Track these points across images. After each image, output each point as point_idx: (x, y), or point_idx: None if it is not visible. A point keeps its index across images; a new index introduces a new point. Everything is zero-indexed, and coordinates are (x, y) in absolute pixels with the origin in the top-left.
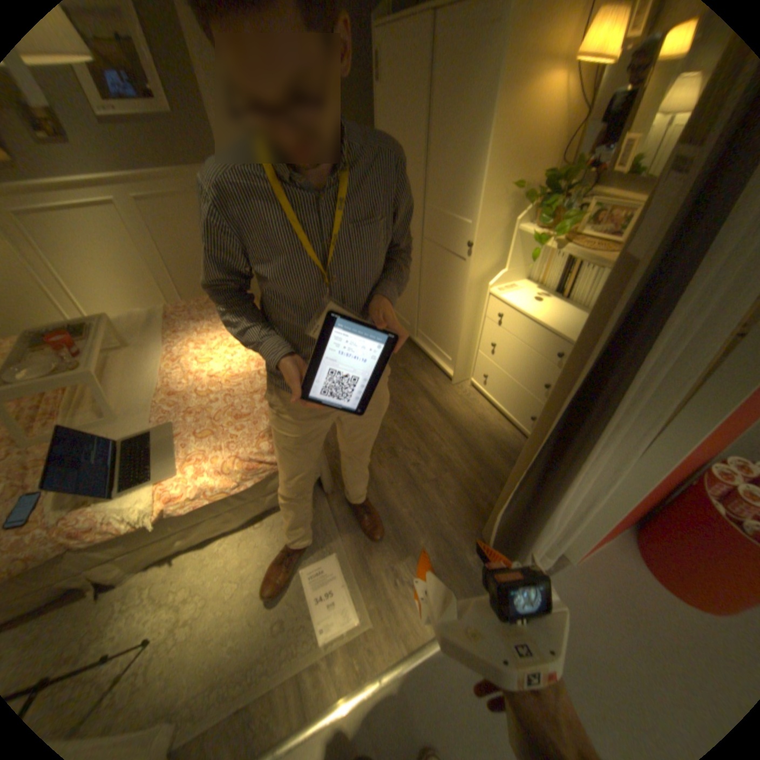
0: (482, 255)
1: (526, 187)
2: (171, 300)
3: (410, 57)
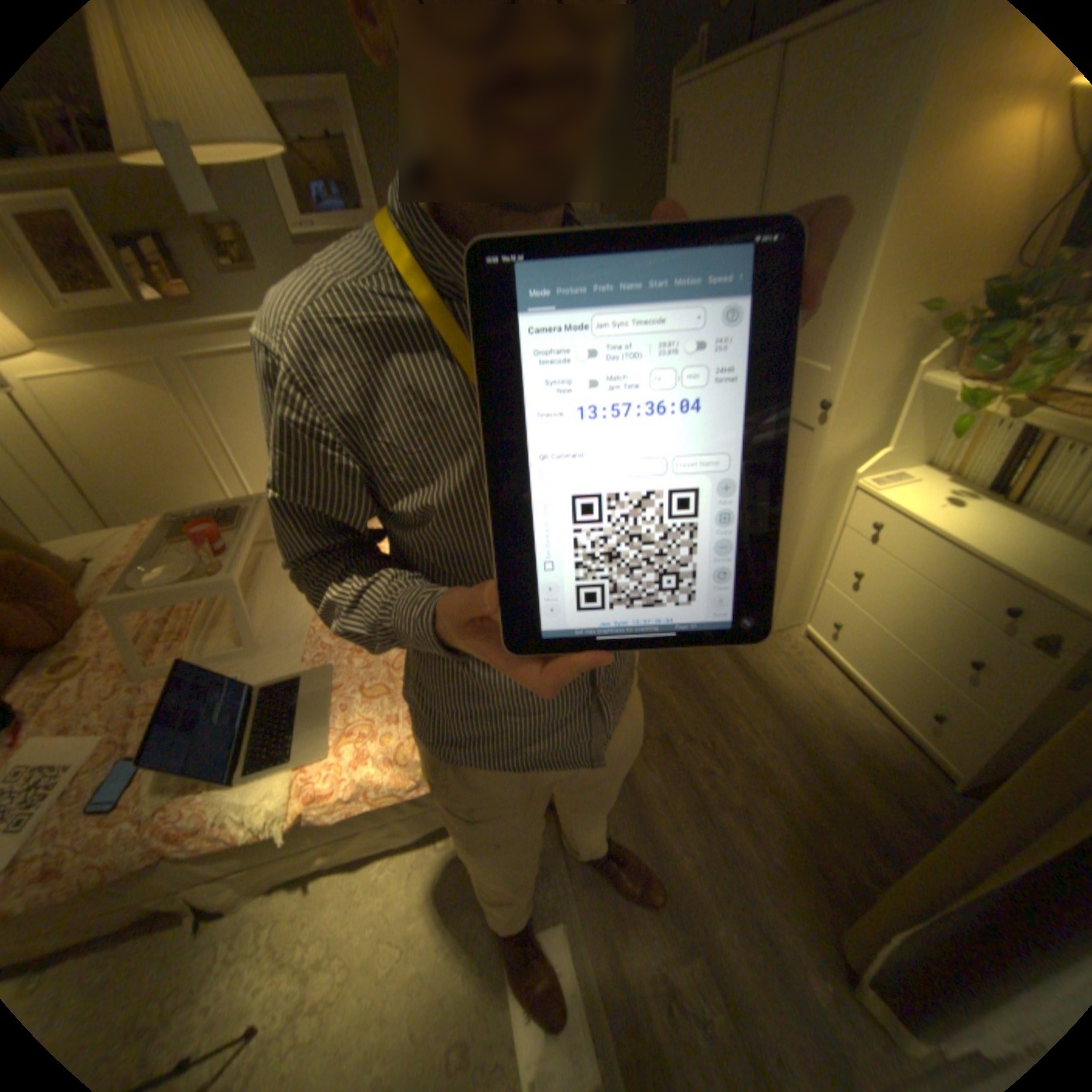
0: (847, 424)
1: (940, 310)
2: None
3: (735, 121)
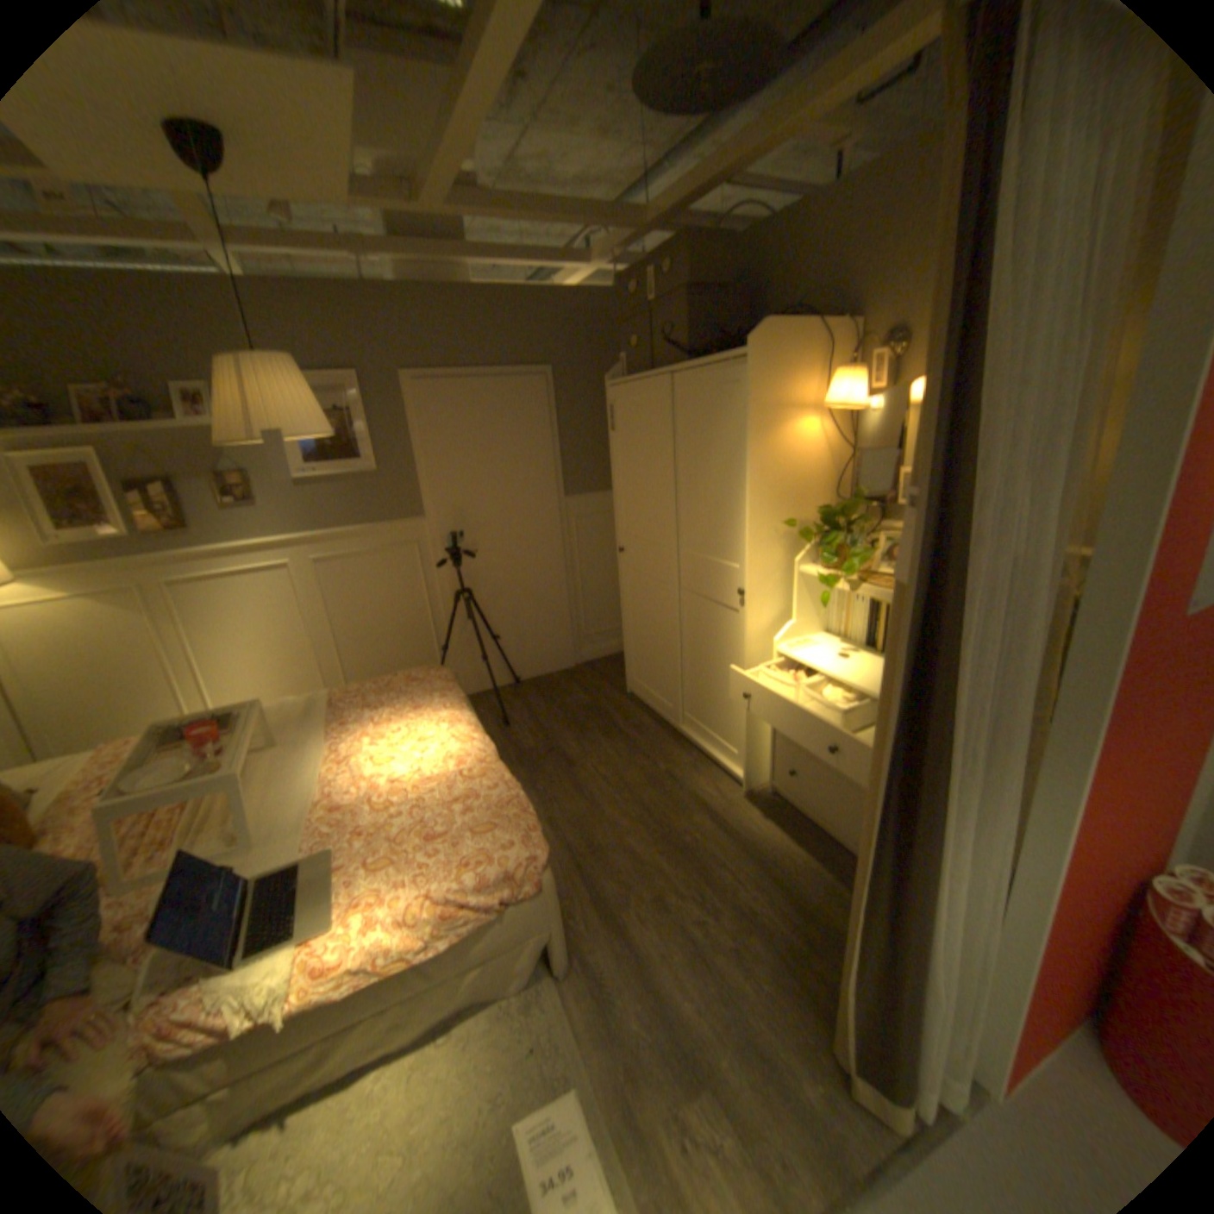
0: (759, 605)
1: (800, 526)
2: (332, 686)
3: (650, 410)
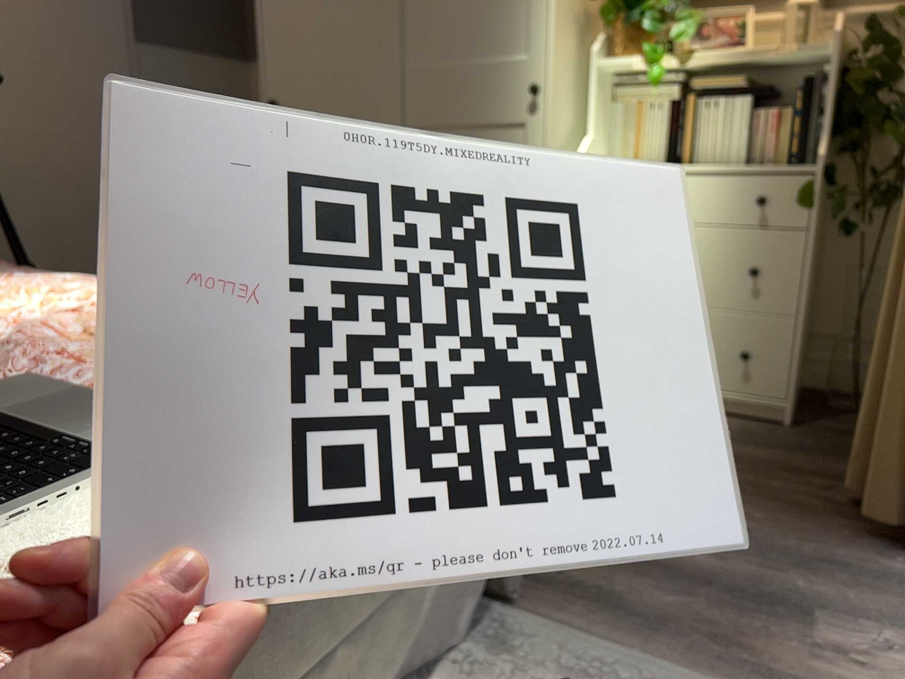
0: (558, 106)
1: (585, 13)
2: None
3: None
